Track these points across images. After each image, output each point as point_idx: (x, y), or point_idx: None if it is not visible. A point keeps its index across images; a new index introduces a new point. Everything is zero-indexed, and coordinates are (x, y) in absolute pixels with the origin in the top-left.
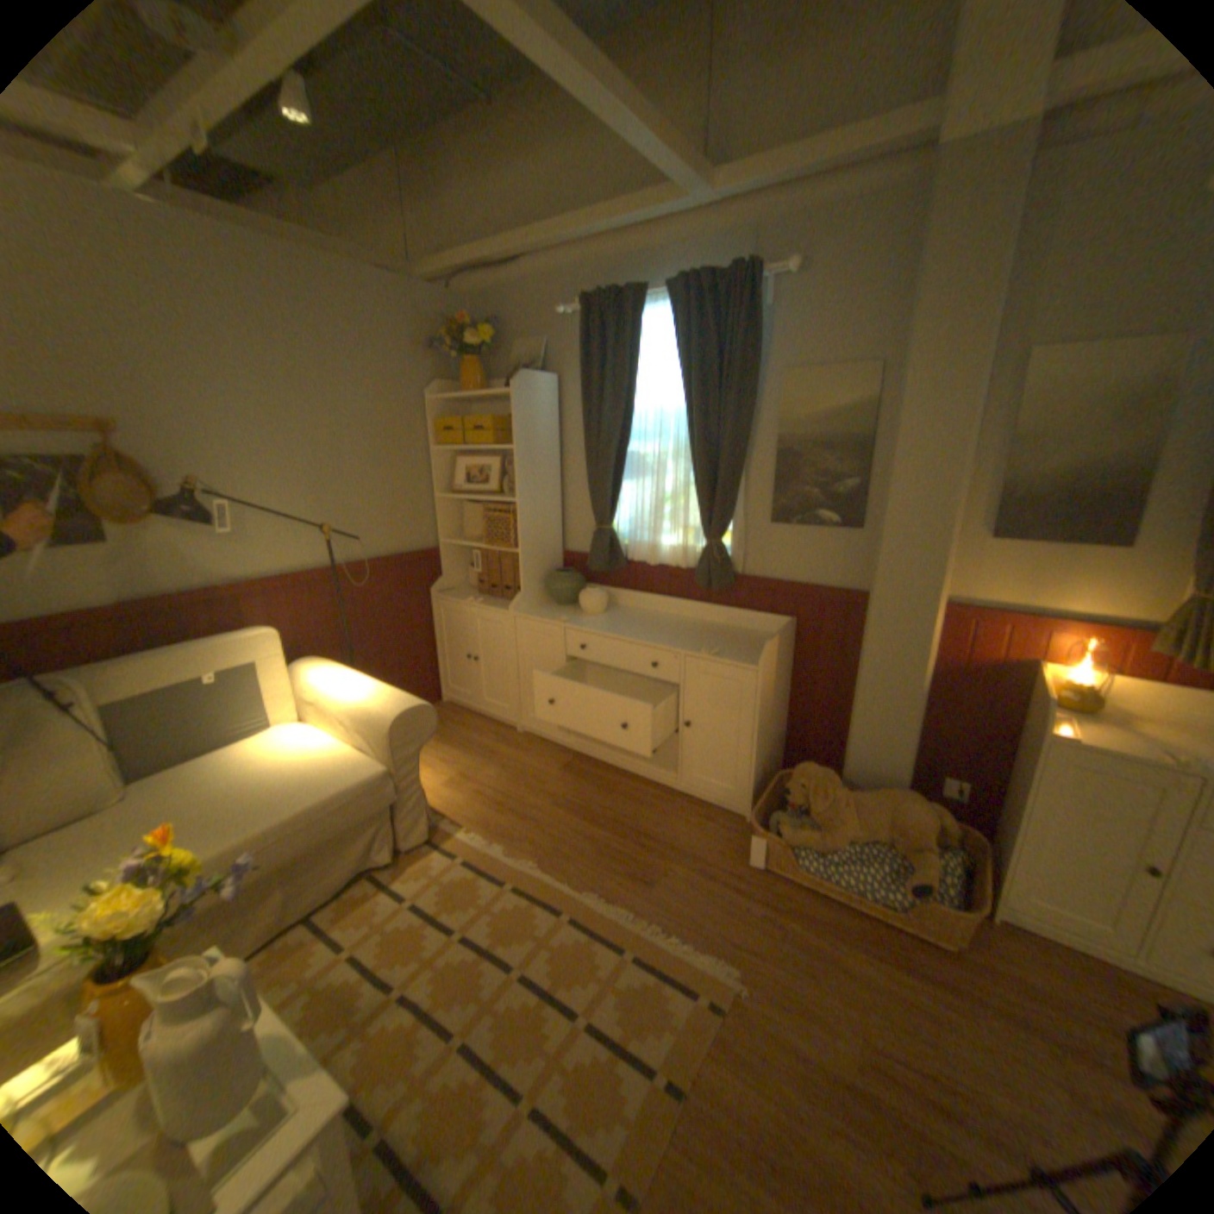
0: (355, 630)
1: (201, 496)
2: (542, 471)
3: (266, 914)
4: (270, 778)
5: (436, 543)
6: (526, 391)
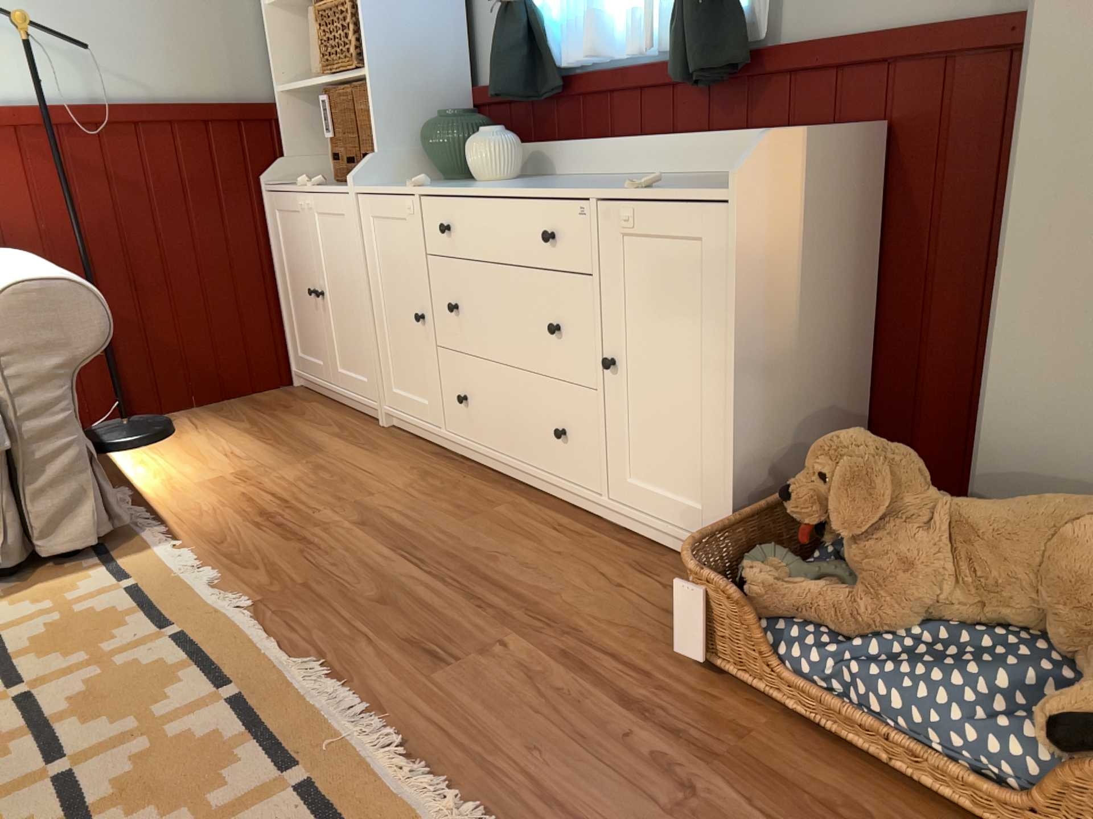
0: (117, 231)
1: None
2: None
3: None
4: None
5: (274, 100)
6: None
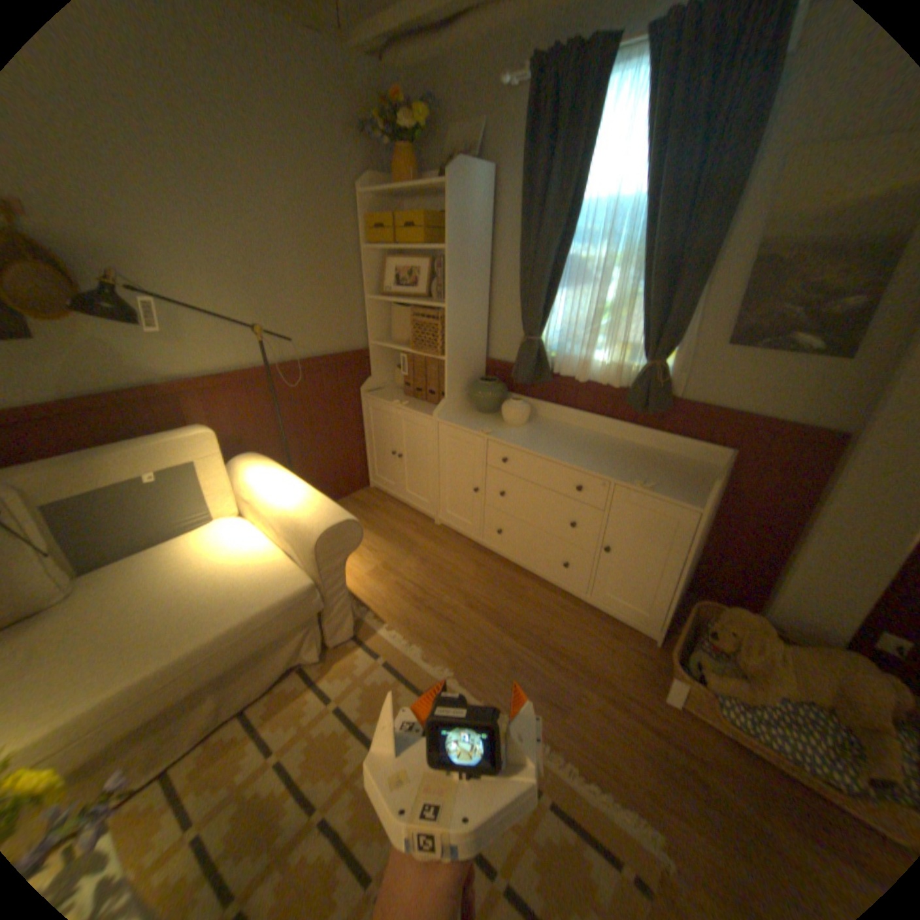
0: (292, 425)
1: (130, 290)
2: (473, 274)
3: (200, 716)
4: (203, 585)
5: (366, 344)
6: (462, 181)
